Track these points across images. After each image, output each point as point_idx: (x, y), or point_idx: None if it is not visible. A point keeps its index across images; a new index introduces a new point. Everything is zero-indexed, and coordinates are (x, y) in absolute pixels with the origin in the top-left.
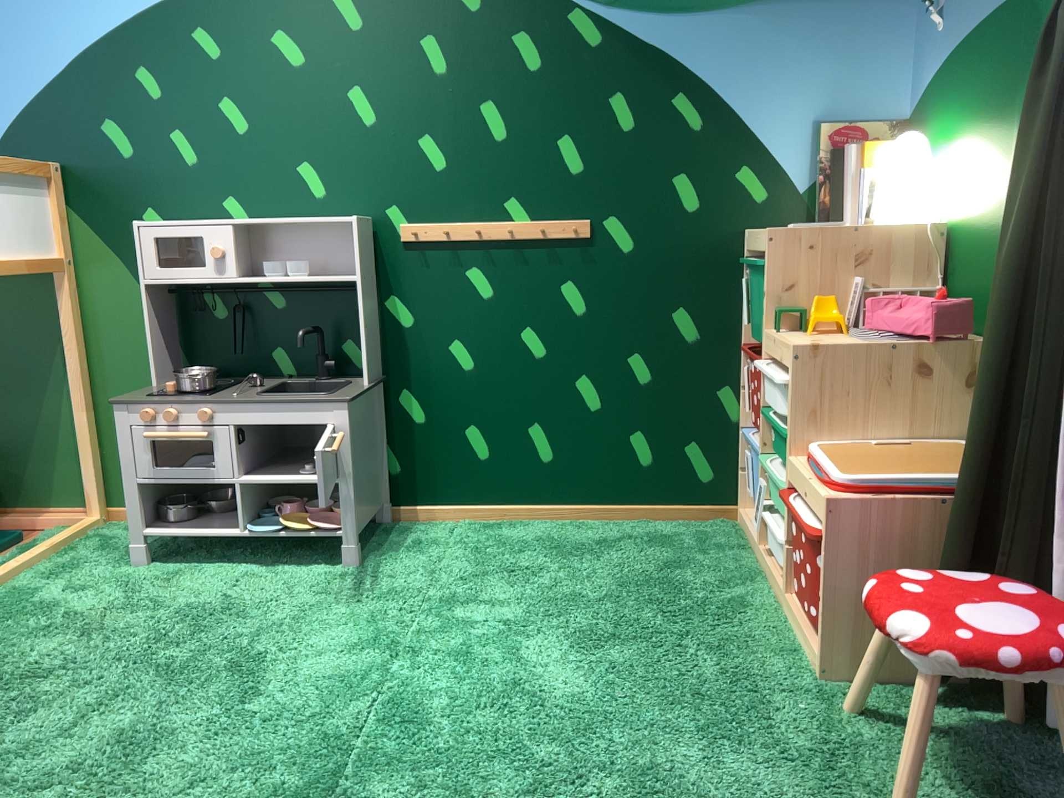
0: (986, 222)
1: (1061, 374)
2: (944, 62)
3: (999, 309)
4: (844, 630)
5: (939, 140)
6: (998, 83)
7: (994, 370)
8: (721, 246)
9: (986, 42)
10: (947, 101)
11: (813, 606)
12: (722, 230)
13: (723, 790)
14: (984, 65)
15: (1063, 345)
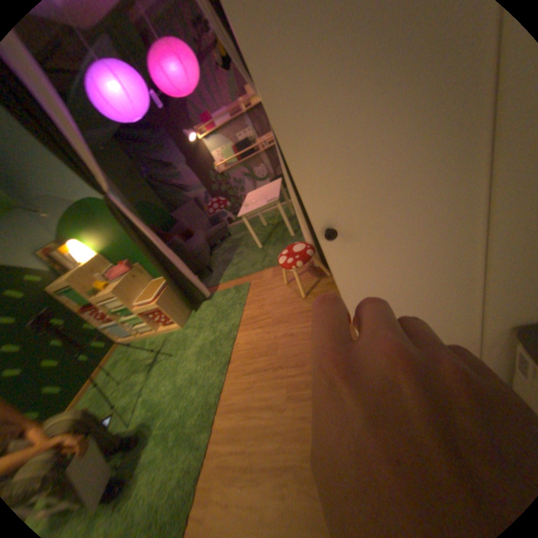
0: (111, 246)
1: (163, 255)
2: (59, 222)
3: (145, 254)
4: (175, 319)
5: (76, 238)
6: (86, 220)
7: (155, 262)
8: (43, 297)
9: (72, 214)
10: (70, 229)
11: (166, 324)
12: (38, 293)
13: (198, 346)
14: (76, 218)
15: (160, 251)
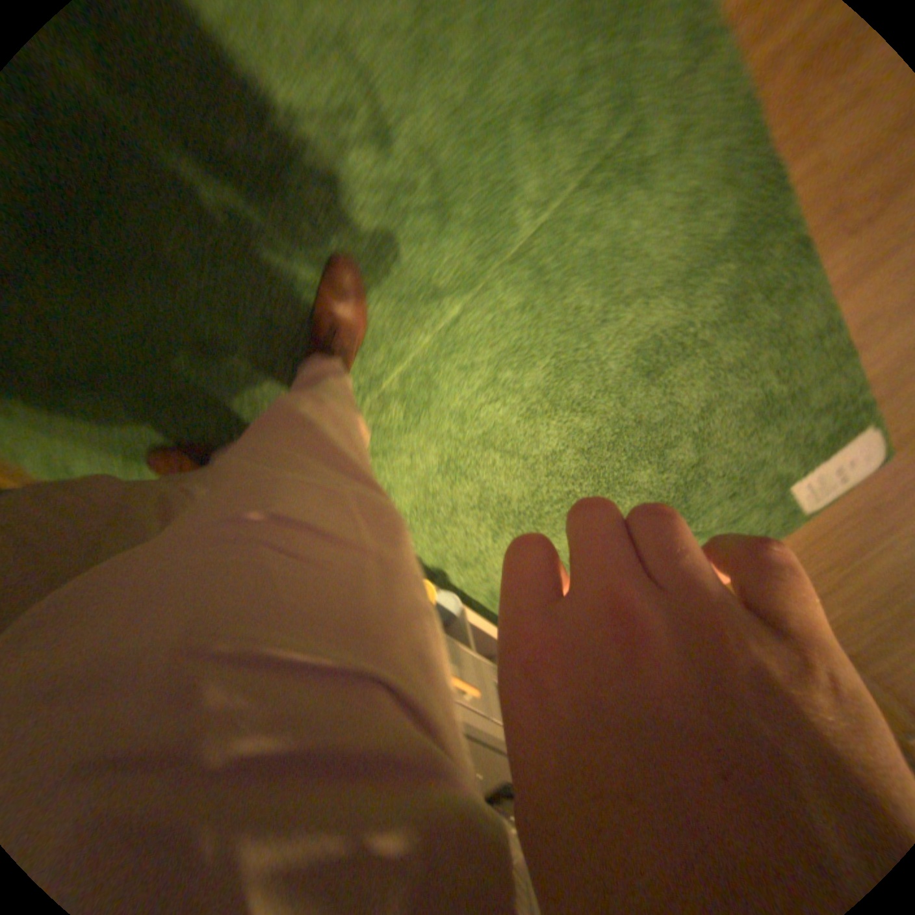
0: None
1: None
2: None
3: None
4: None
5: None
6: None
7: None
8: None
9: None
10: None
11: None
12: None
13: None
14: None
15: None
